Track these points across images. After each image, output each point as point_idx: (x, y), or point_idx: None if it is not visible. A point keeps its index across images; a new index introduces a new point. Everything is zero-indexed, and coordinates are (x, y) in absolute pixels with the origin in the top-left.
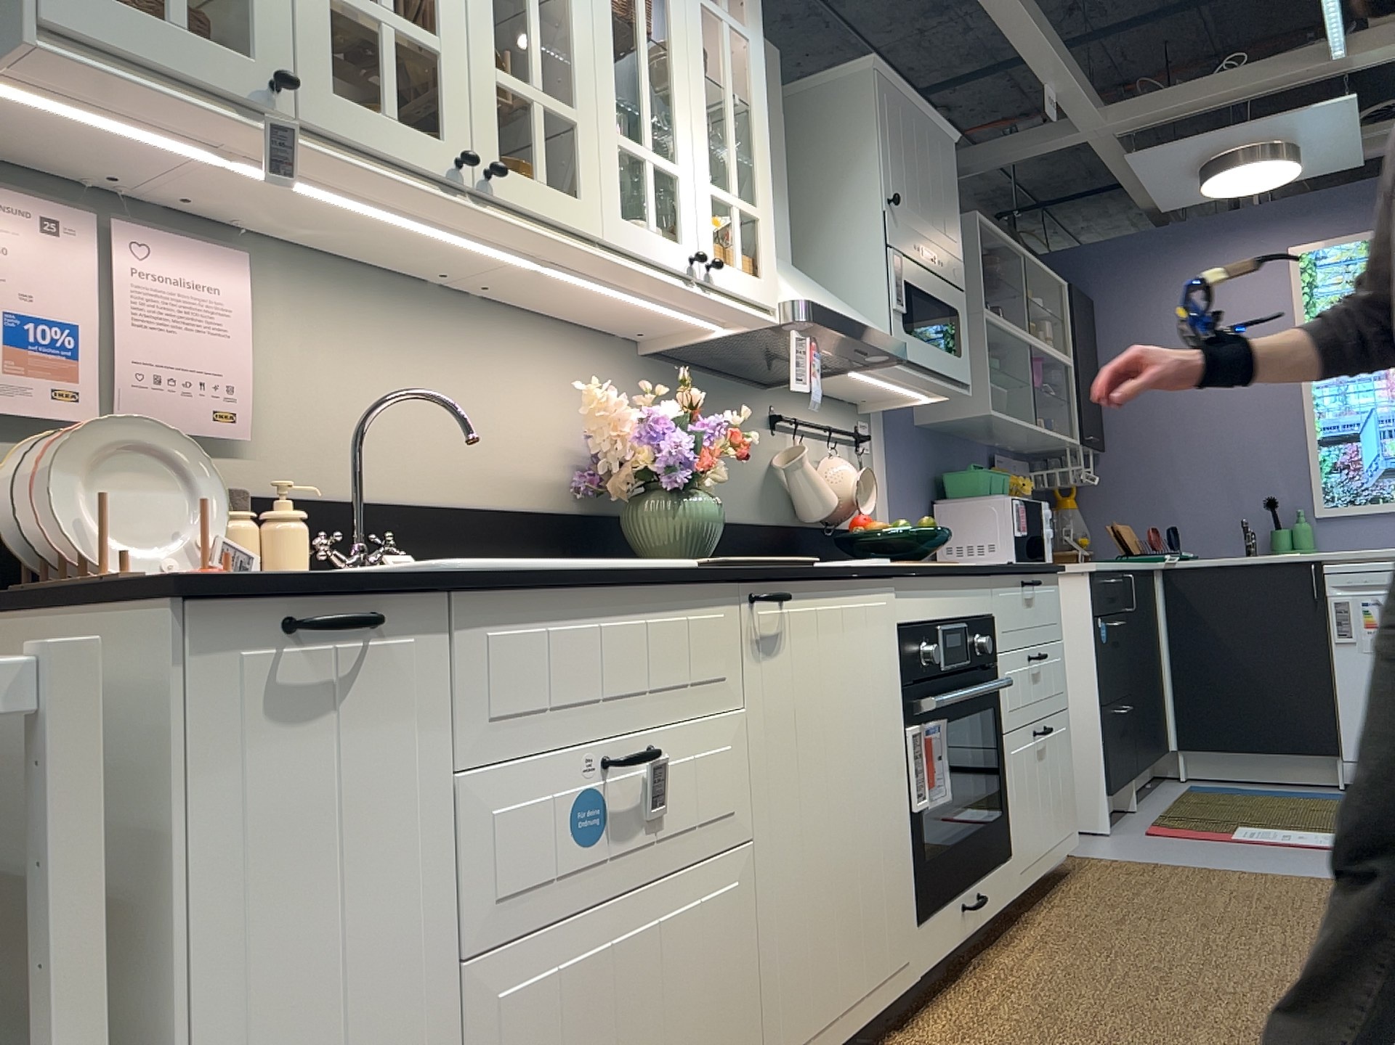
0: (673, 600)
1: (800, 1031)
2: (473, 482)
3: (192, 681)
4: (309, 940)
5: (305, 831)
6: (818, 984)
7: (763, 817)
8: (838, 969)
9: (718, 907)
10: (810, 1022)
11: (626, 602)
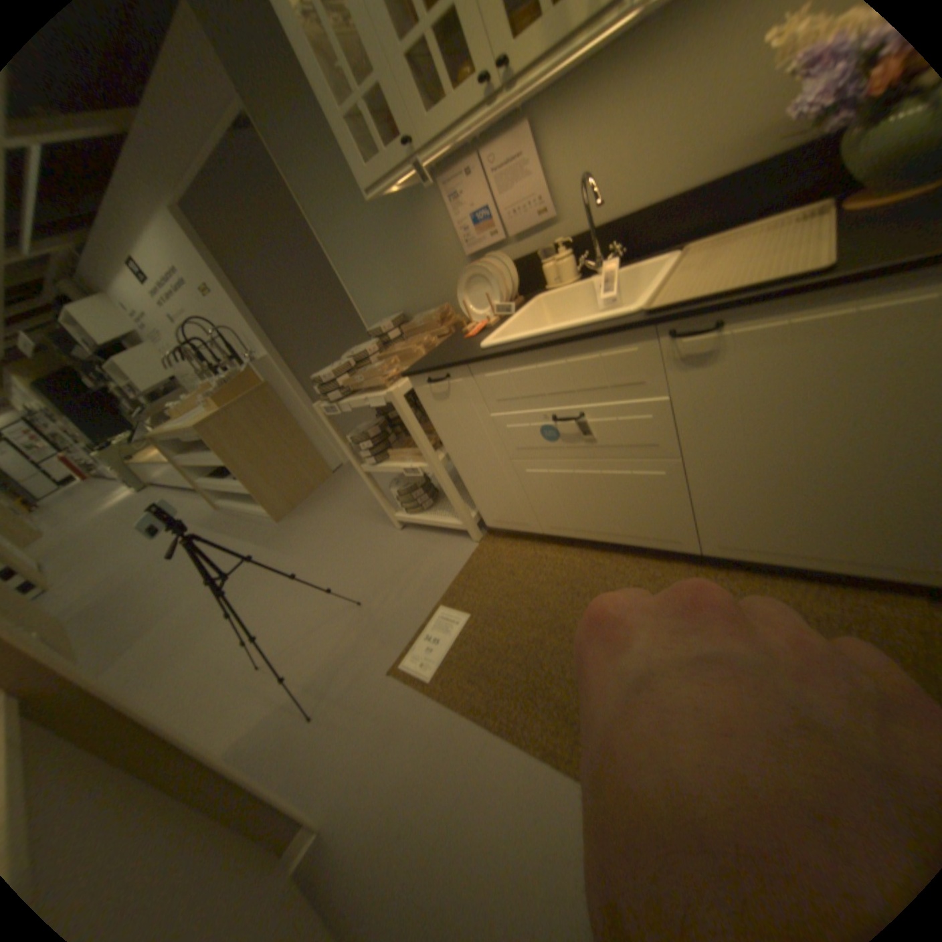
0: (589, 348)
1: (738, 544)
2: (710, 161)
3: (421, 392)
4: (467, 444)
5: (457, 423)
6: (765, 535)
7: (695, 451)
8: (797, 538)
9: (649, 478)
10: (752, 545)
11: (554, 354)
